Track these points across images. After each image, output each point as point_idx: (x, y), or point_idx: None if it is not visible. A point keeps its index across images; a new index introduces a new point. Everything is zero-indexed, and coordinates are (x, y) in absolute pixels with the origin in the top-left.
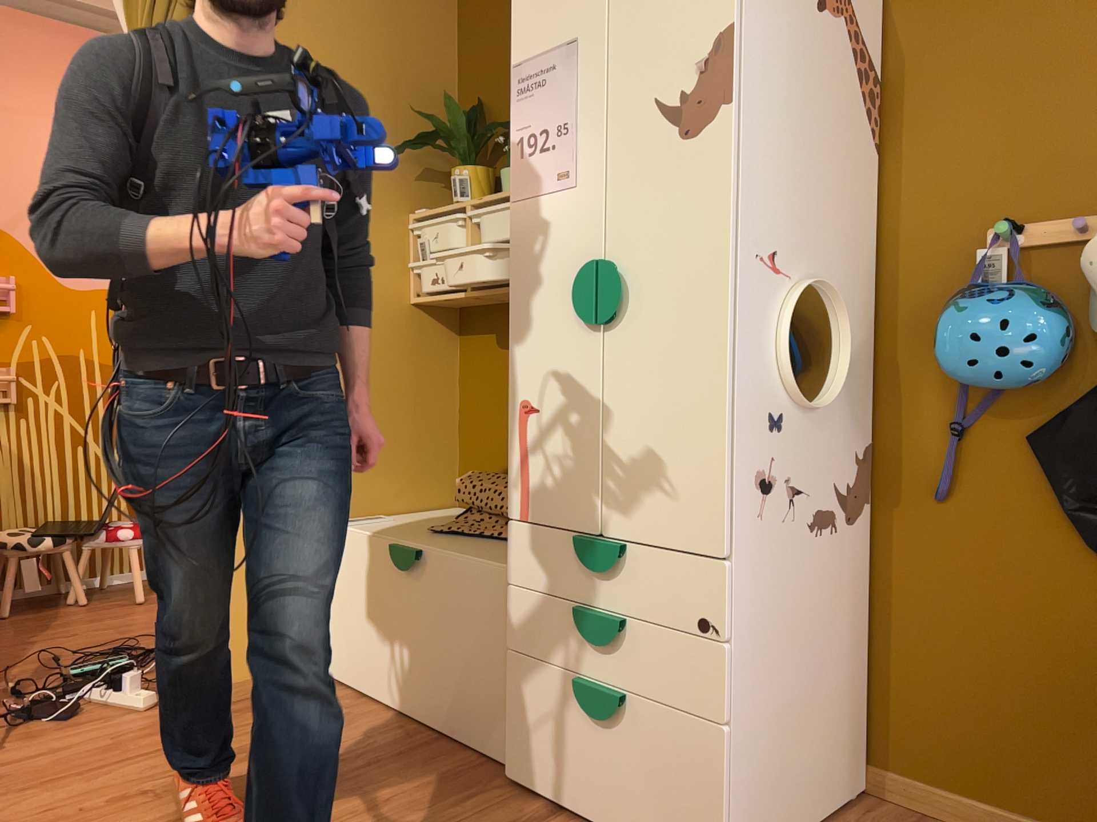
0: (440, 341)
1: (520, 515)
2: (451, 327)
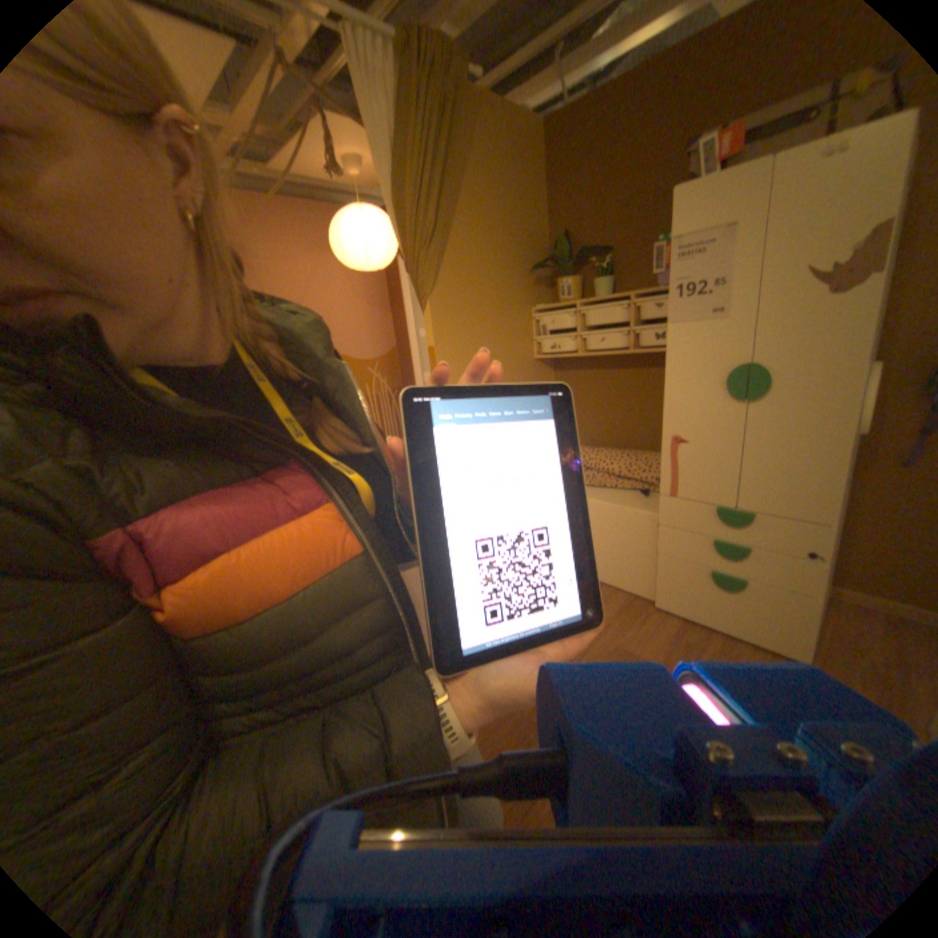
0: (546, 375)
1: (670, 492)
2: (550, 366)
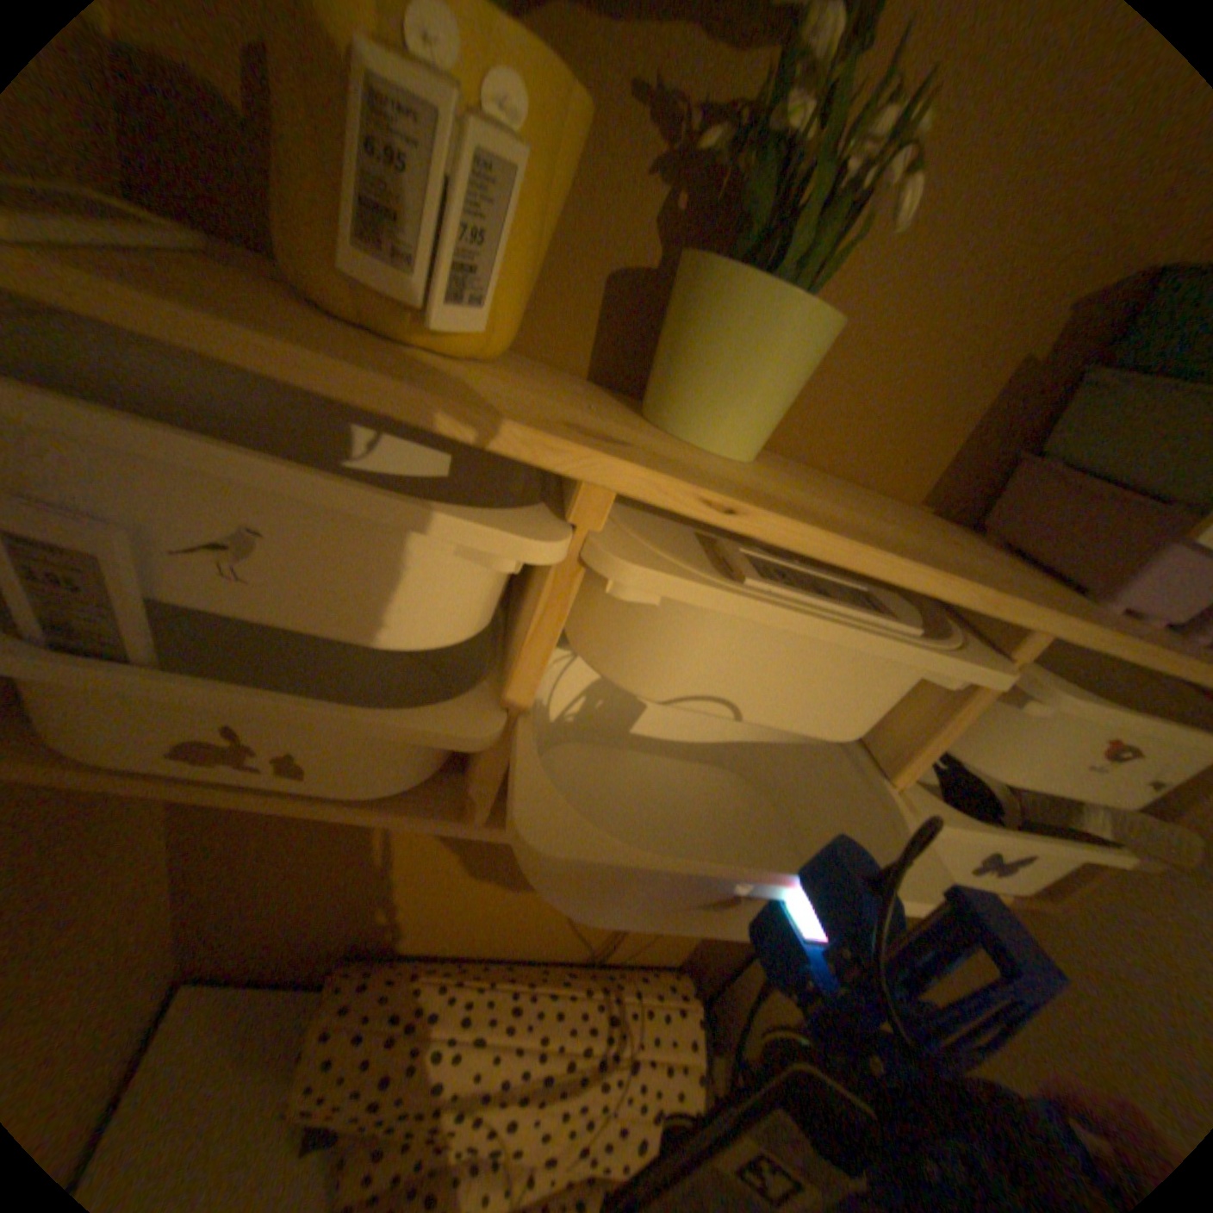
0: None
1: None
2: None
